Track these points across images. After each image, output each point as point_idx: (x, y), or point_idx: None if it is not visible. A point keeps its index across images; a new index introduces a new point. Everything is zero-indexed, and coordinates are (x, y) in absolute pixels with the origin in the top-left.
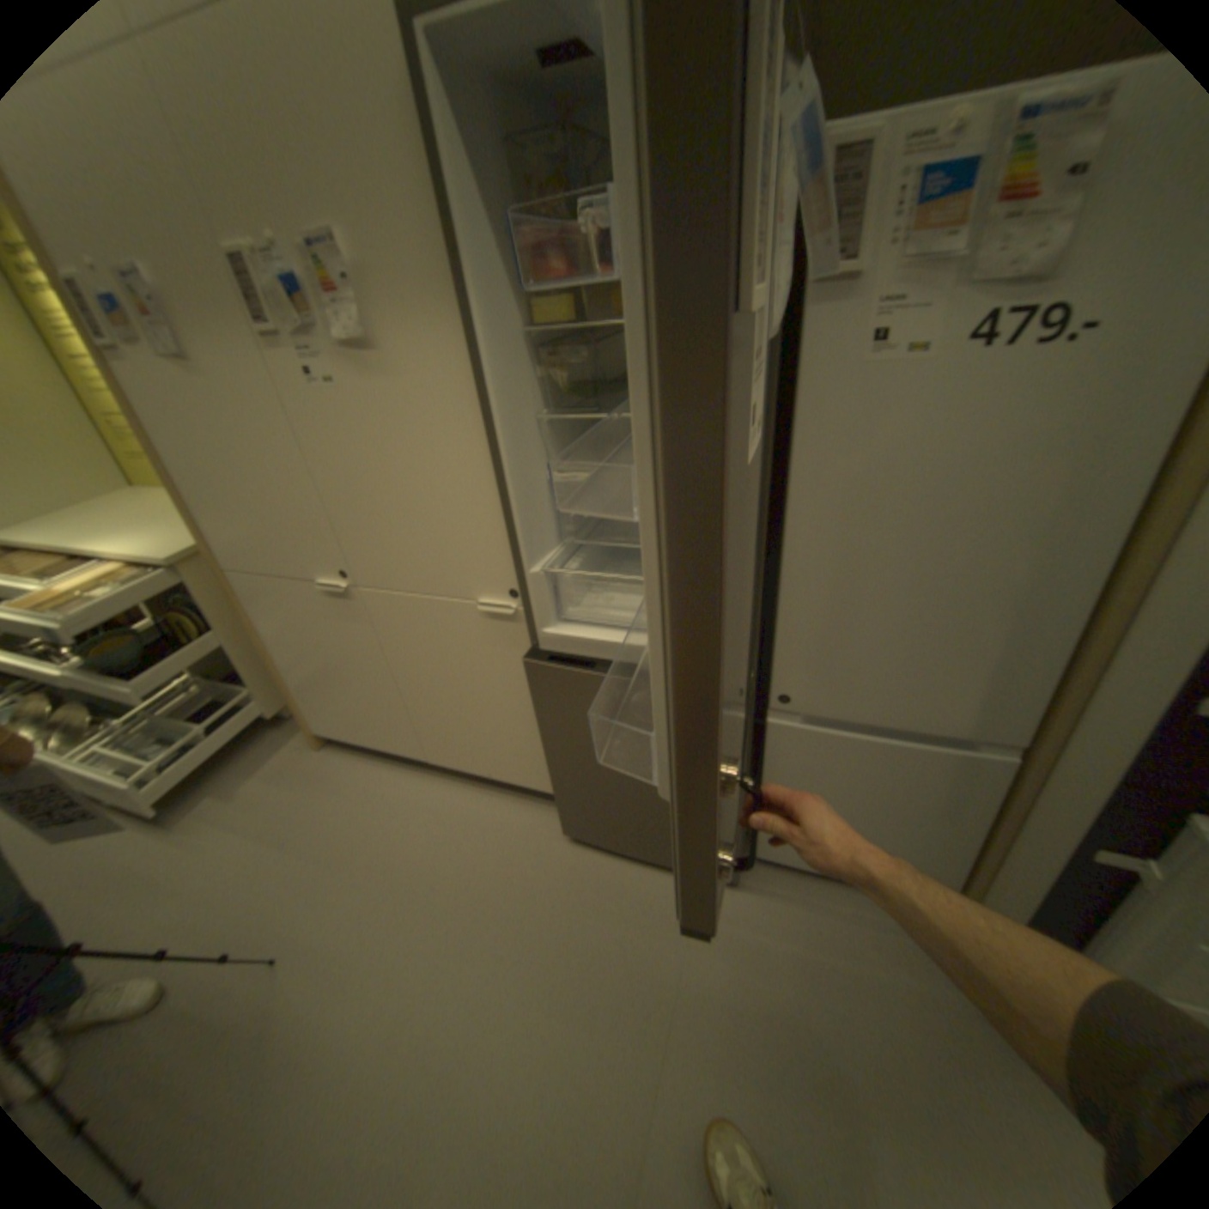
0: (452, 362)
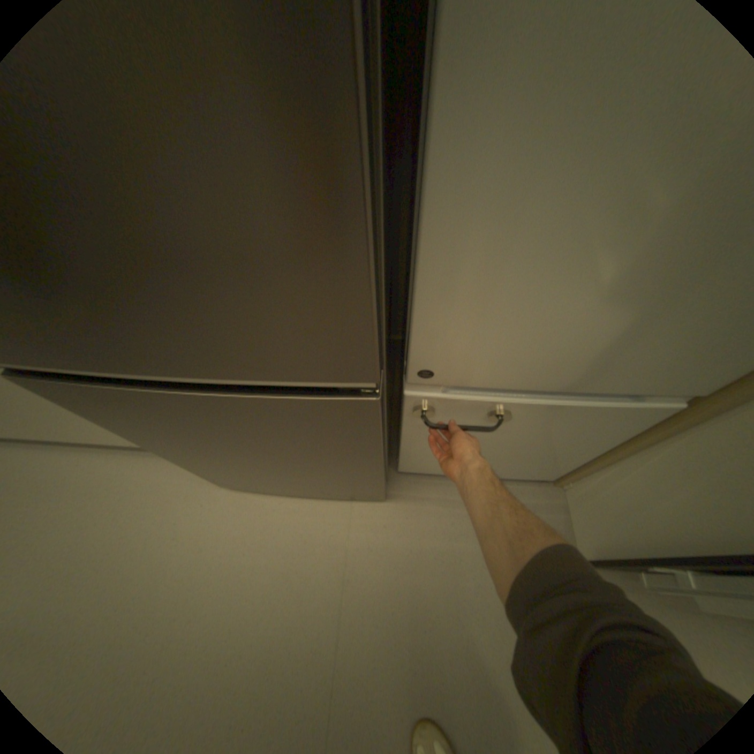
0: None
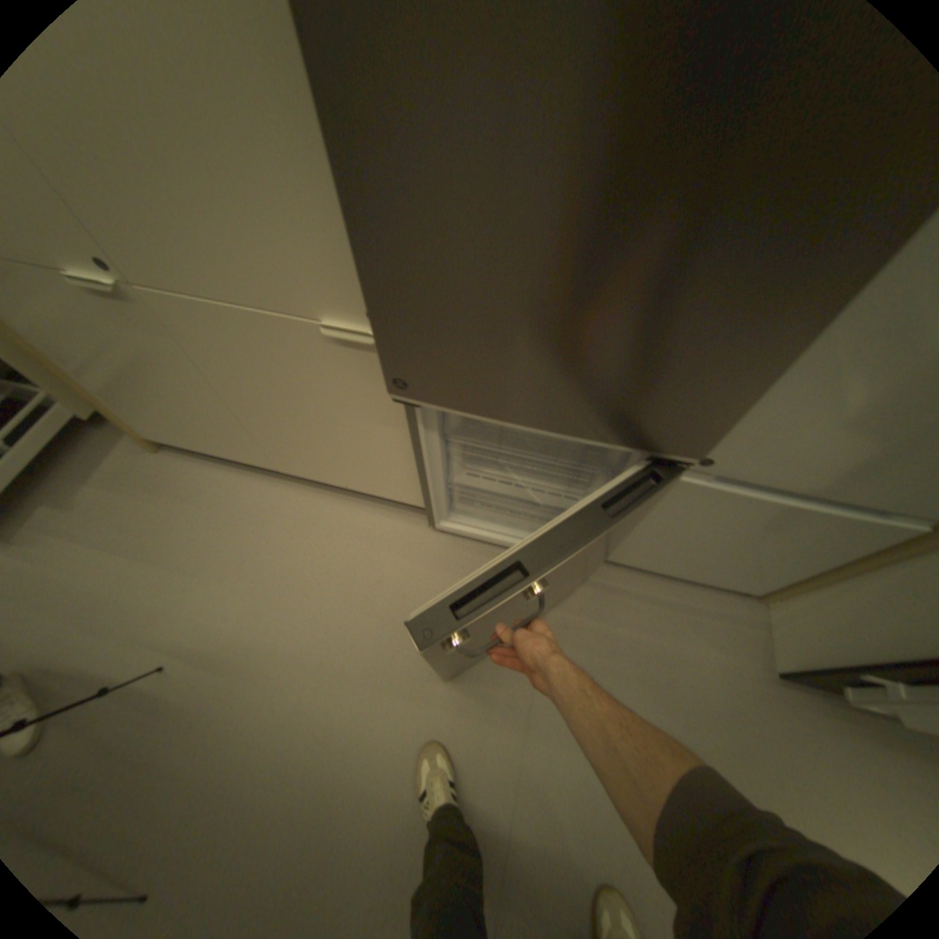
0: None
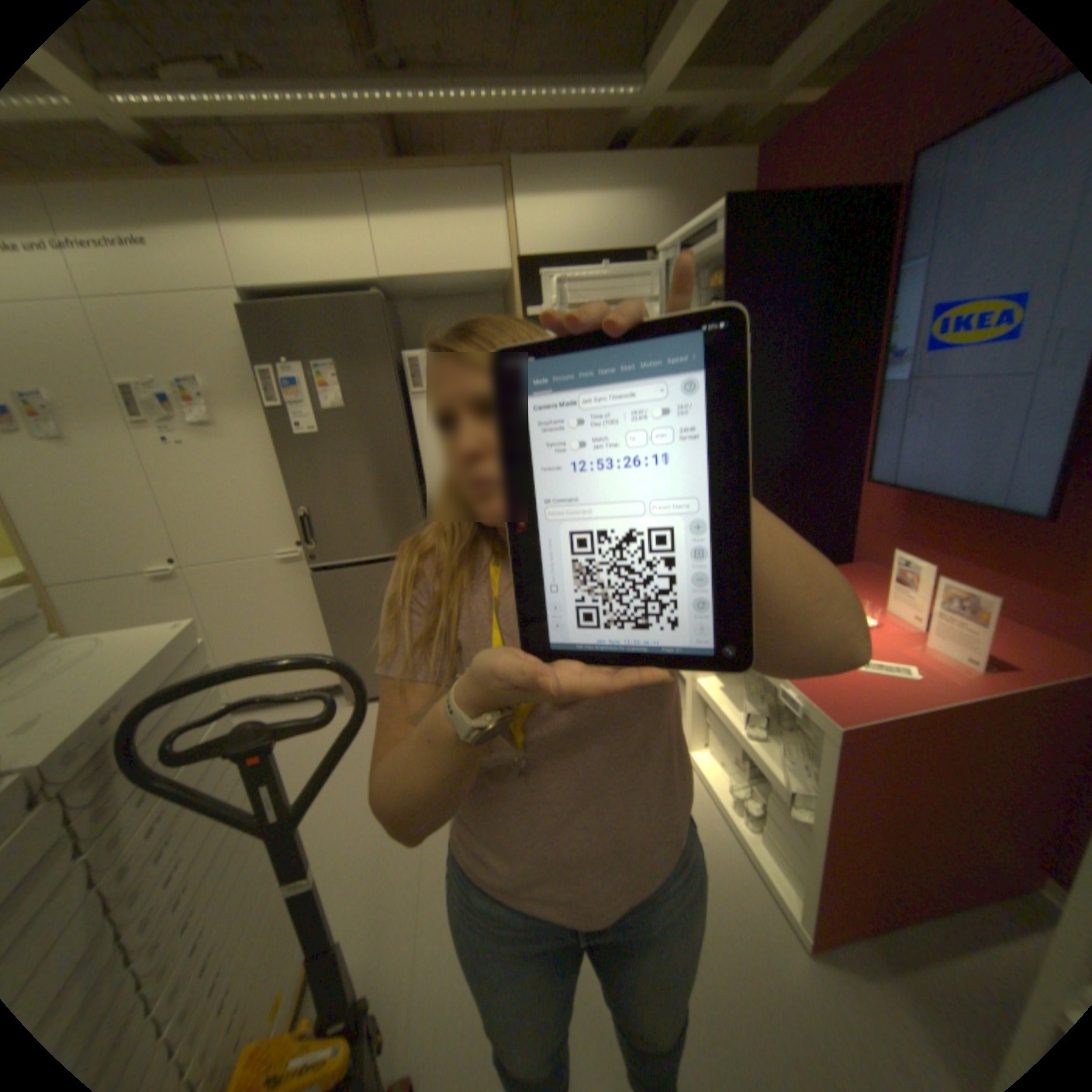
0: (262, 429)
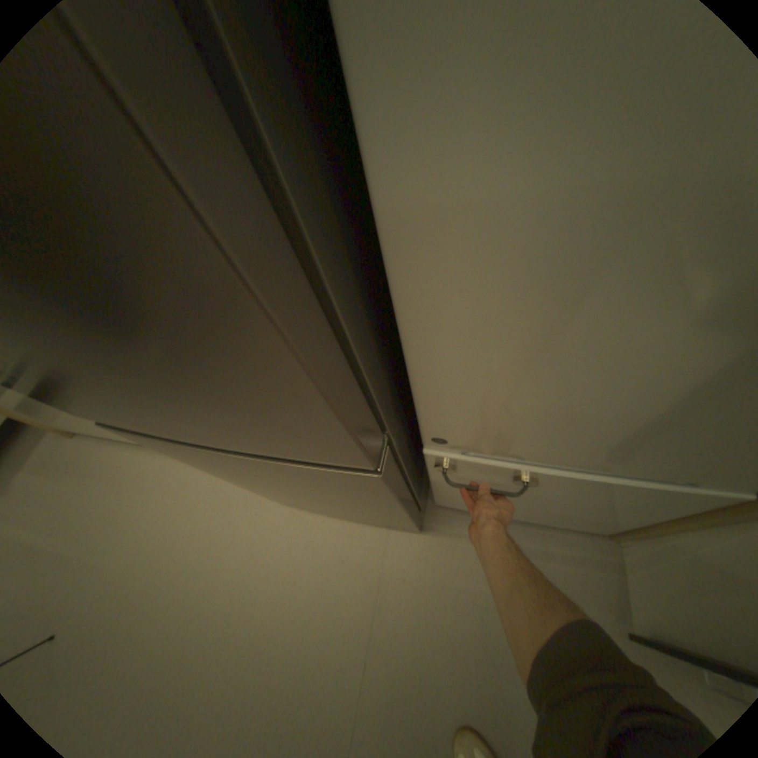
0: None
